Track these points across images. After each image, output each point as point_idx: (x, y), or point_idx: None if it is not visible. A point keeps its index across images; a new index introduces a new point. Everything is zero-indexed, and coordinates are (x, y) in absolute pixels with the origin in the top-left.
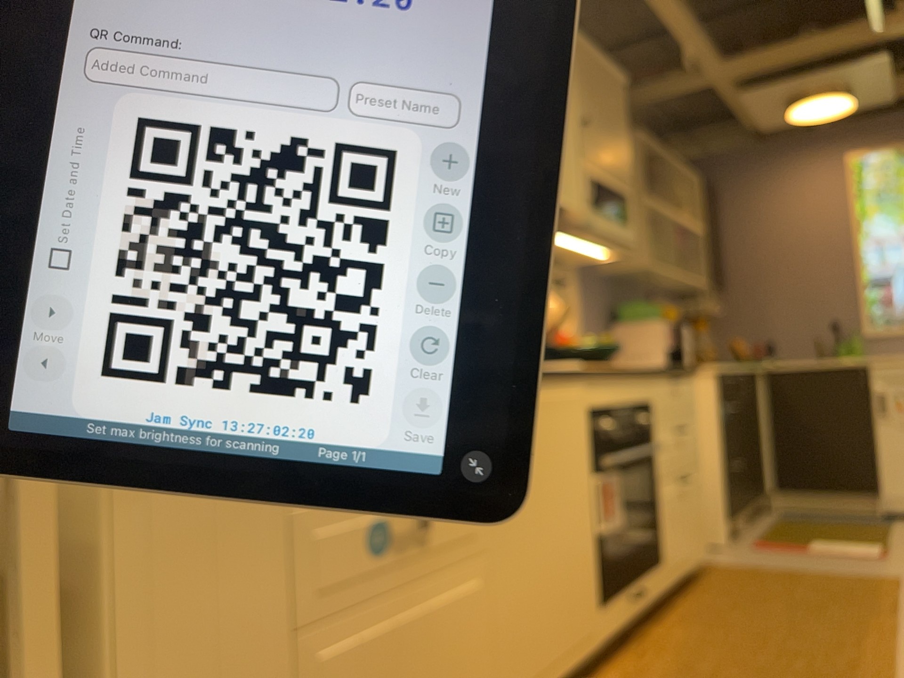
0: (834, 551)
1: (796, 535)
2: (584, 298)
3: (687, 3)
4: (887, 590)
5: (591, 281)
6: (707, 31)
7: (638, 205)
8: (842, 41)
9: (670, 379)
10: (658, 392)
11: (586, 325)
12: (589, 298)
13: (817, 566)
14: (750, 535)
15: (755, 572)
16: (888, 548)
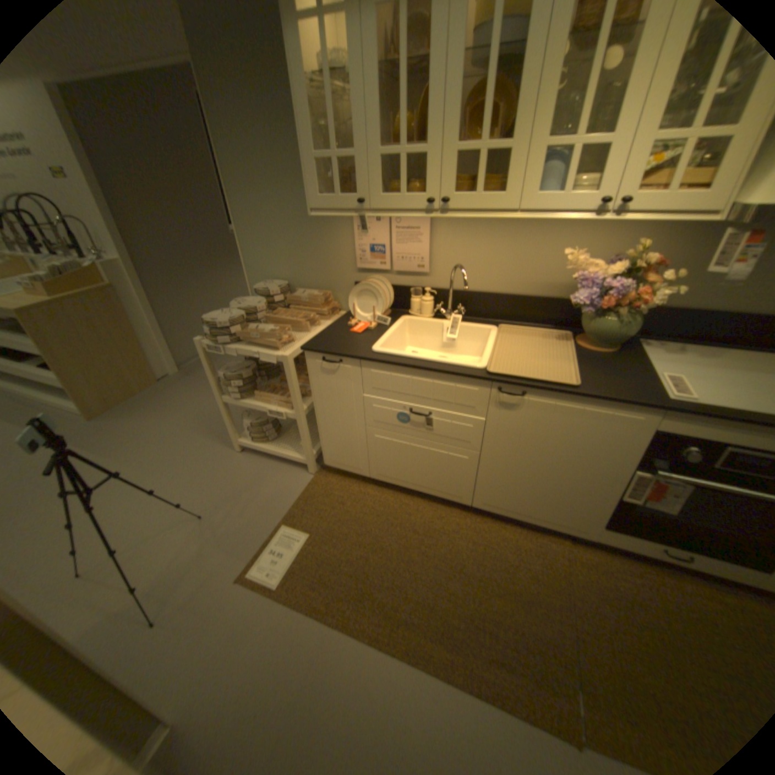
0: None
1: None
2: None
3: None
4: None
5: None
6: None
7: None
8: None
9: None
10: None
11: None
12: None
13: None
14: None
15: None
16: None
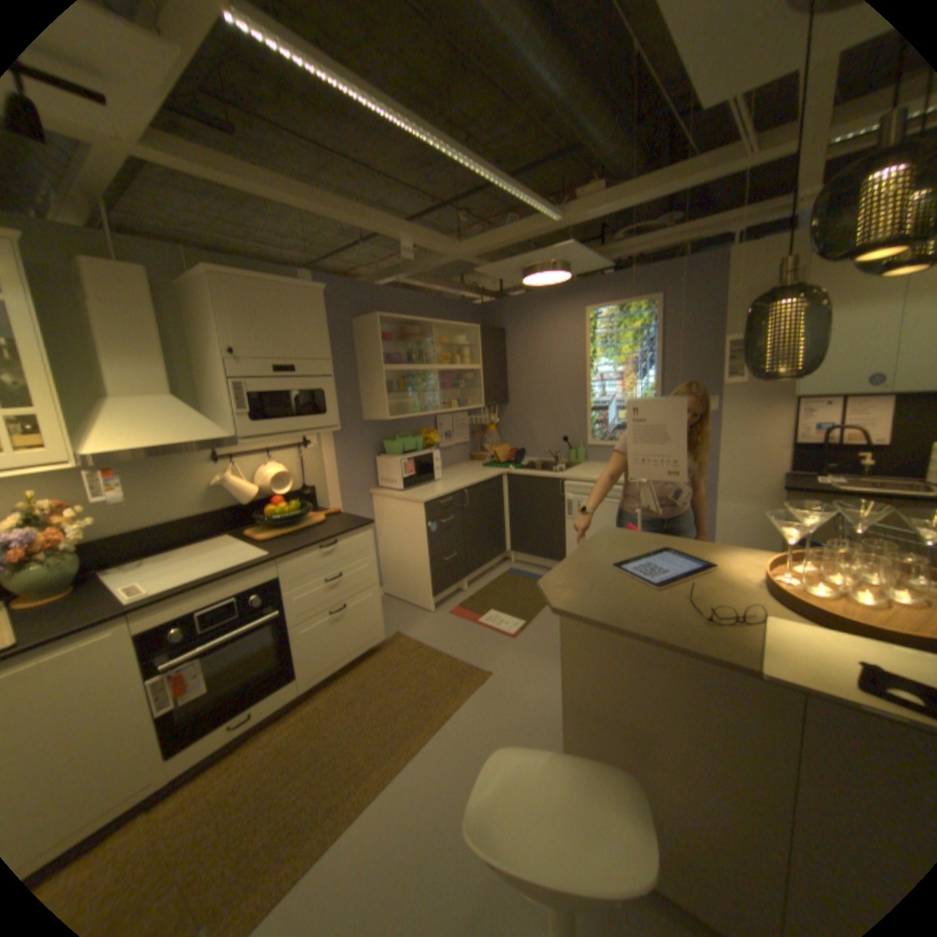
0: (491, 622)
1: (490, 597)
2: (338, 445)
3: (374, 211)
4: (466, 686)
5: (349, 430)
6: (418, 227)
7: (379, 373)
8: (534, 230)
9: (315, 548)
10: (292, 566)
11: (341, 465)
12: (346, 444)
13: (459, 644)
14: (464, 594)
15: (414, 649)
16: (527, 622)
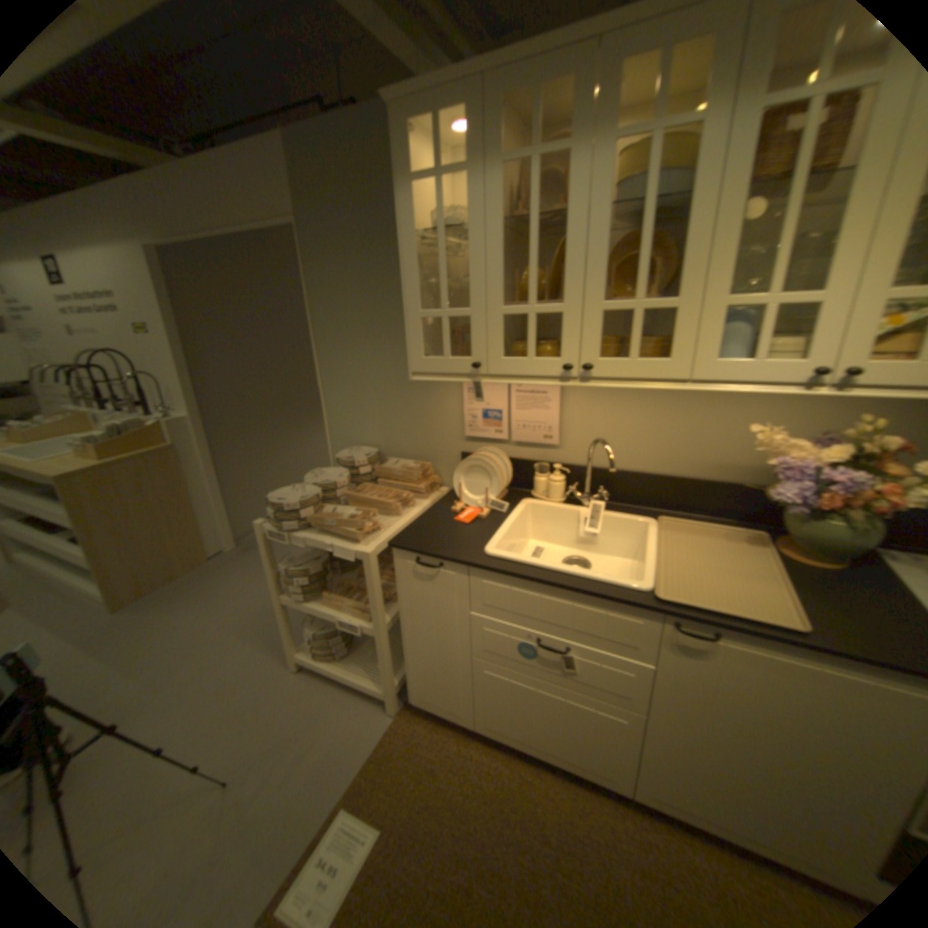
0: None
1: None
2: None
3: None
4: None
5: None
6: None
7: None
8: None
9: None
10: None
11: None
12: None
13: None
14: None
15: None
16: None
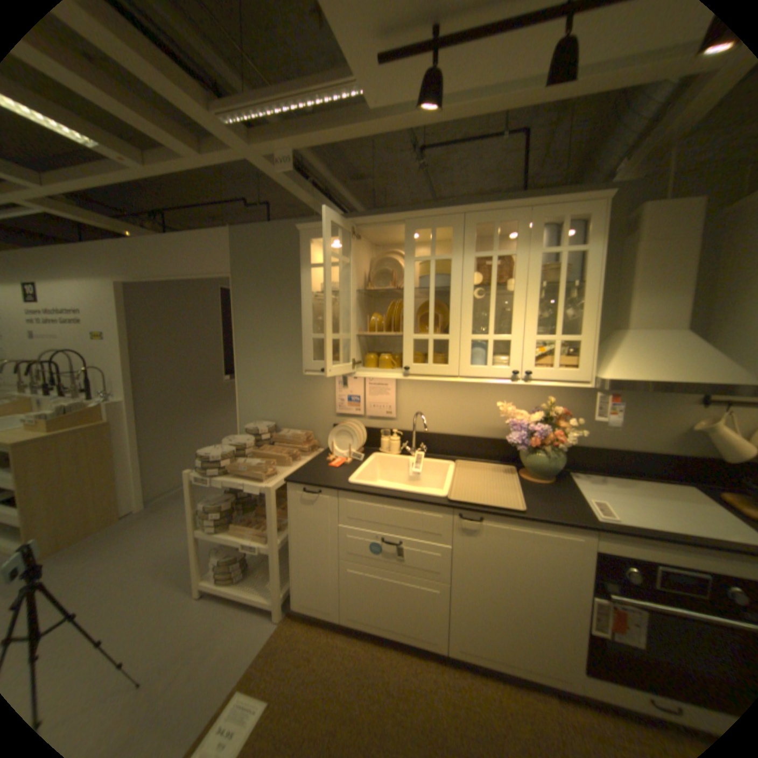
0: None
1: None
2: None
3: None
4: None
5: None
6: None
7: None
8: None
9: None
10: None
11: None
12: None
13: None
14: None
15: None
16: None
